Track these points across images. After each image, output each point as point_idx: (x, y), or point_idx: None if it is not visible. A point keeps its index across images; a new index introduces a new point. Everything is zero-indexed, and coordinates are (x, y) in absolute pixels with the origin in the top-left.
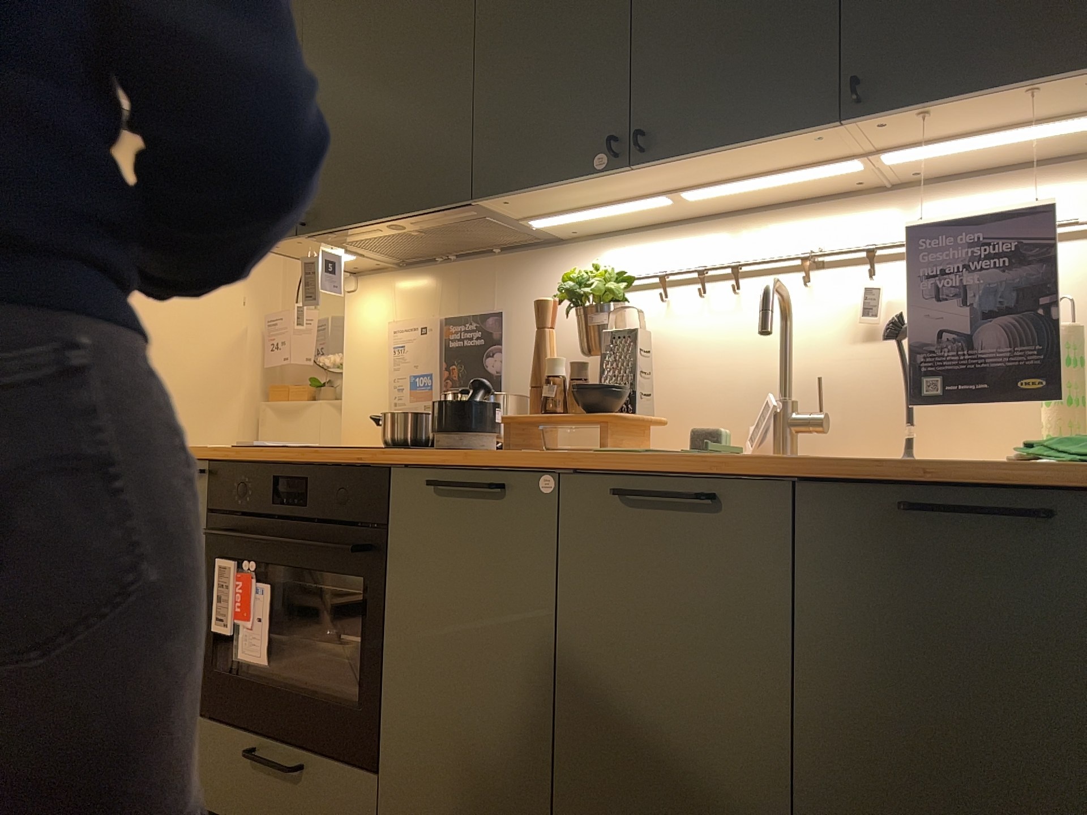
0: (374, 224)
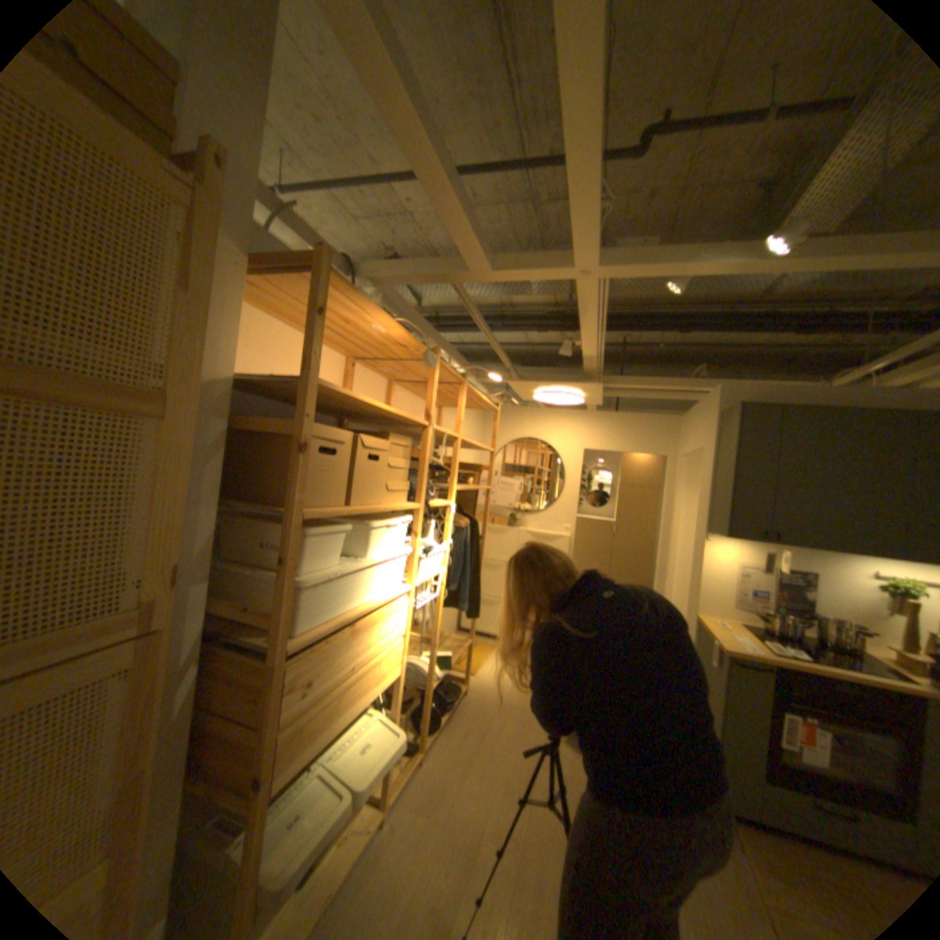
0: (823, 551)
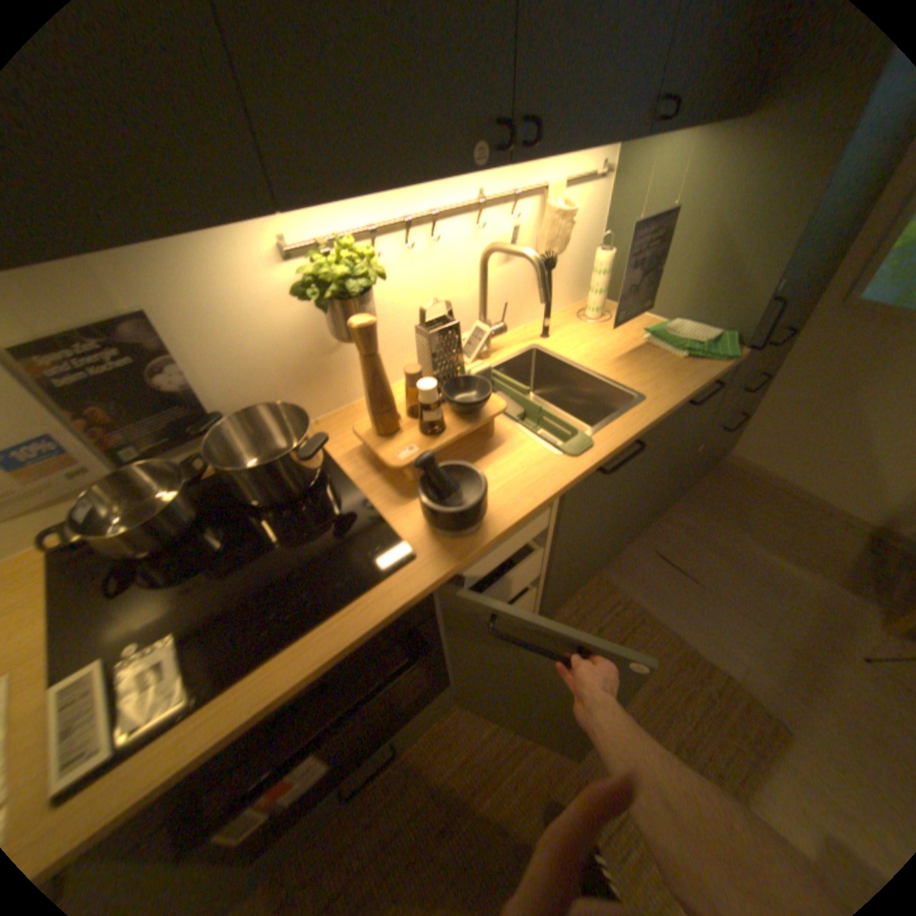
0: None
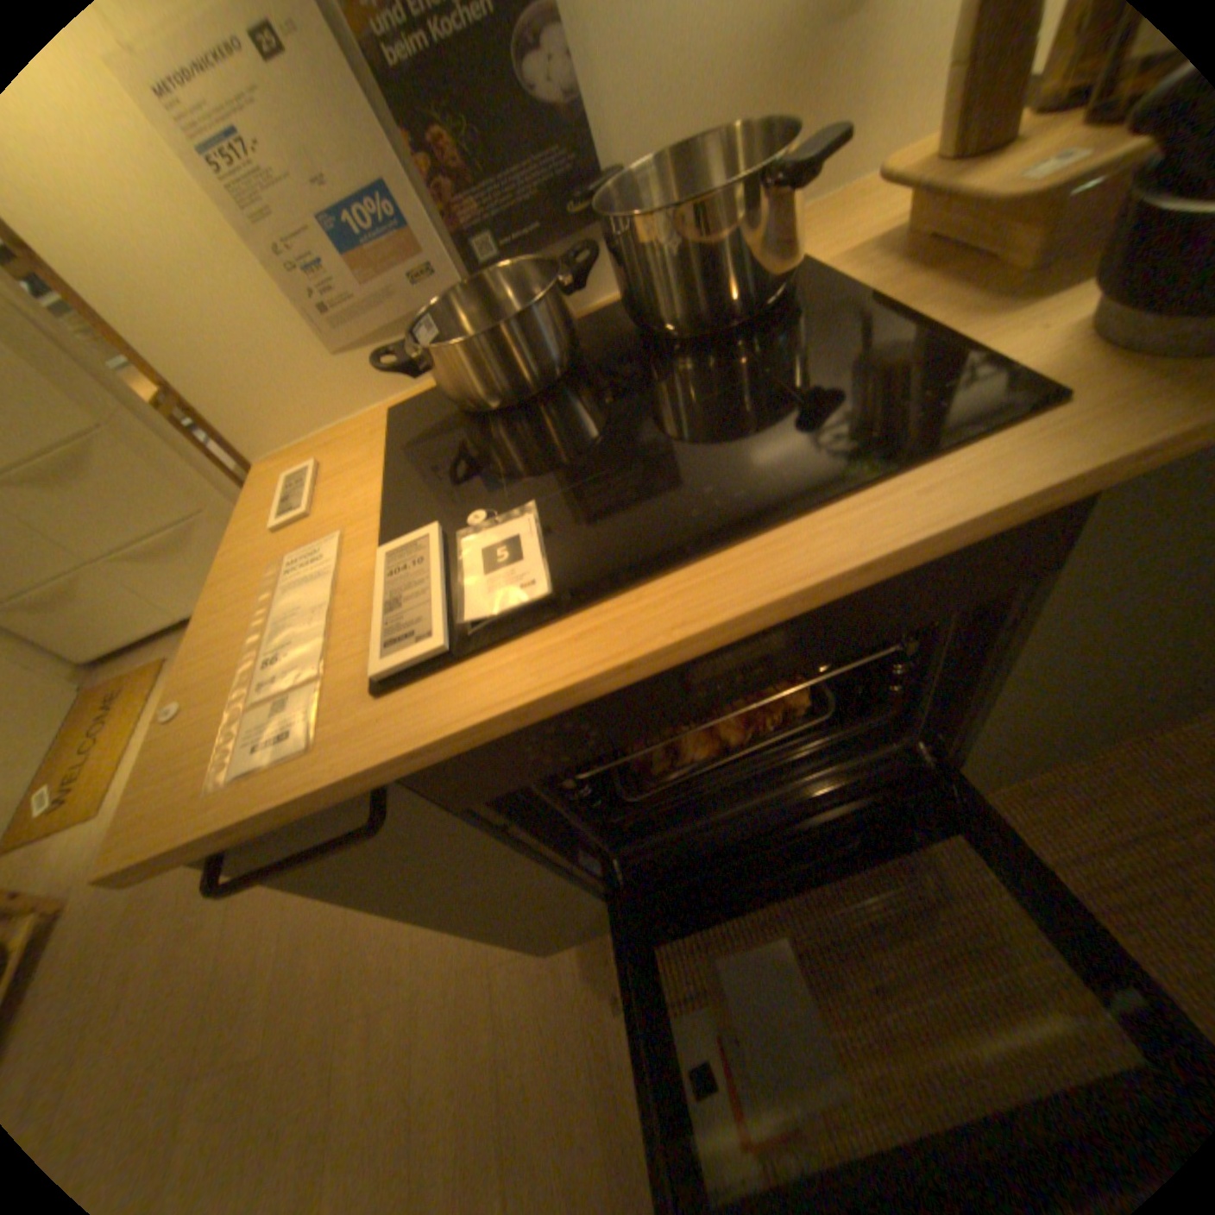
0: None
